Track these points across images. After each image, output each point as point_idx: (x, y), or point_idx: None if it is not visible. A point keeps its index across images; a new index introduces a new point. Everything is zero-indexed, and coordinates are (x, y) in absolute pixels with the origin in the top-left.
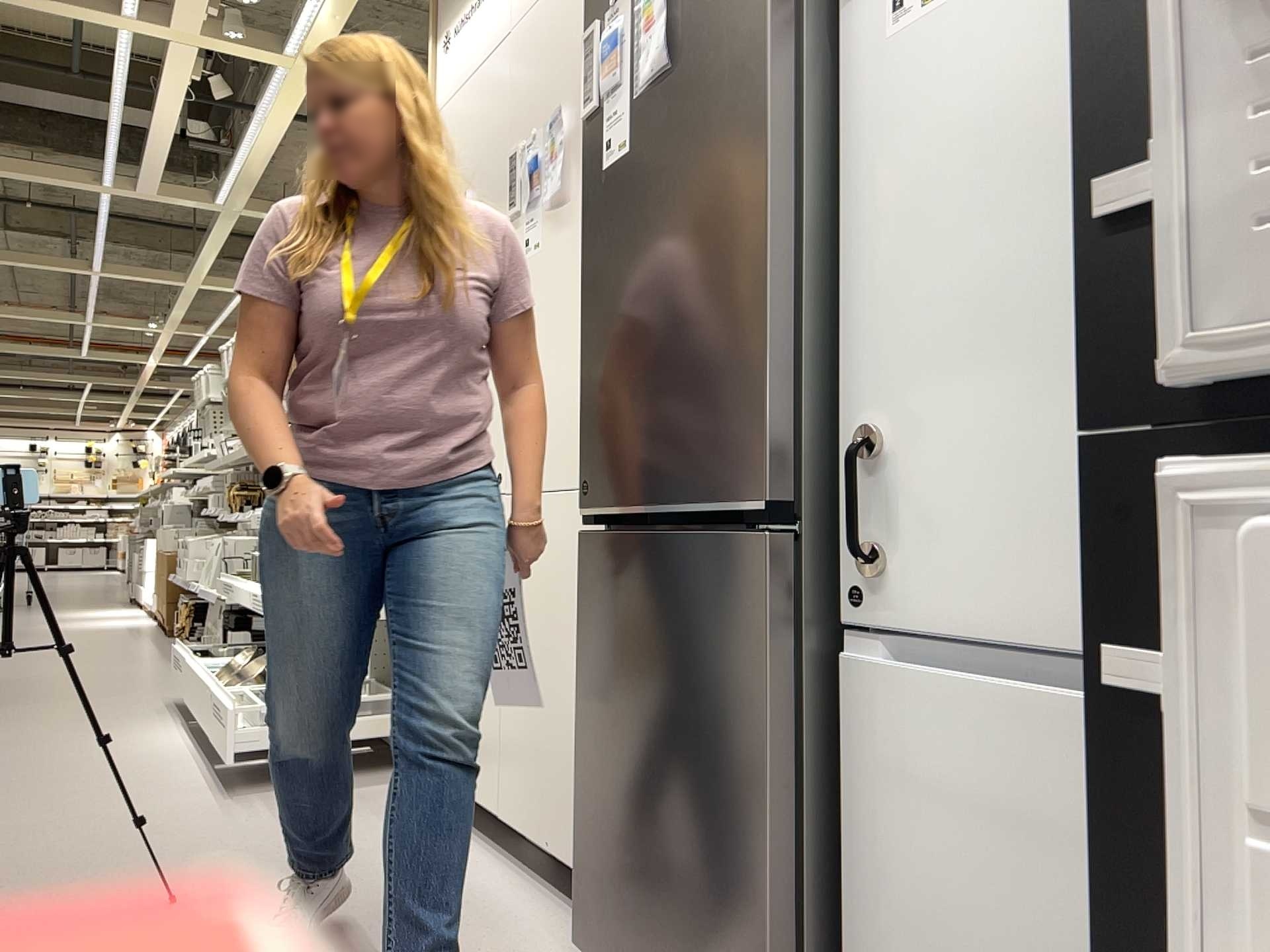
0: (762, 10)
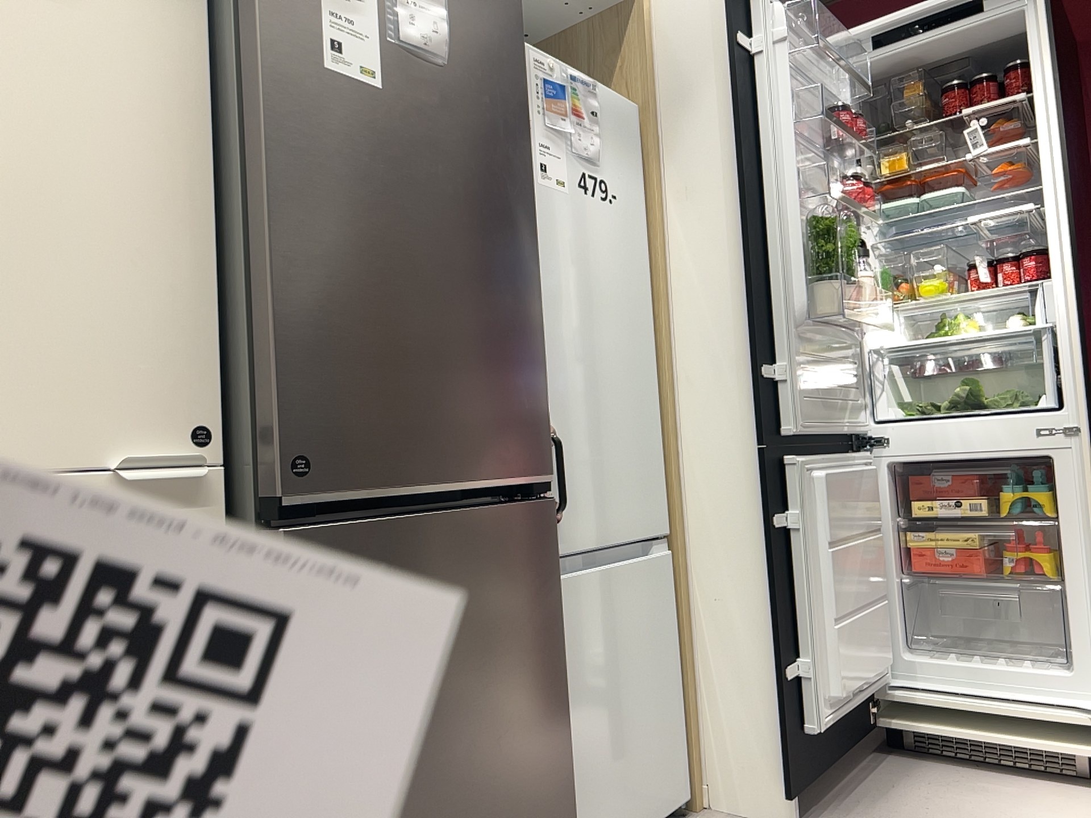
0: (523, 109)
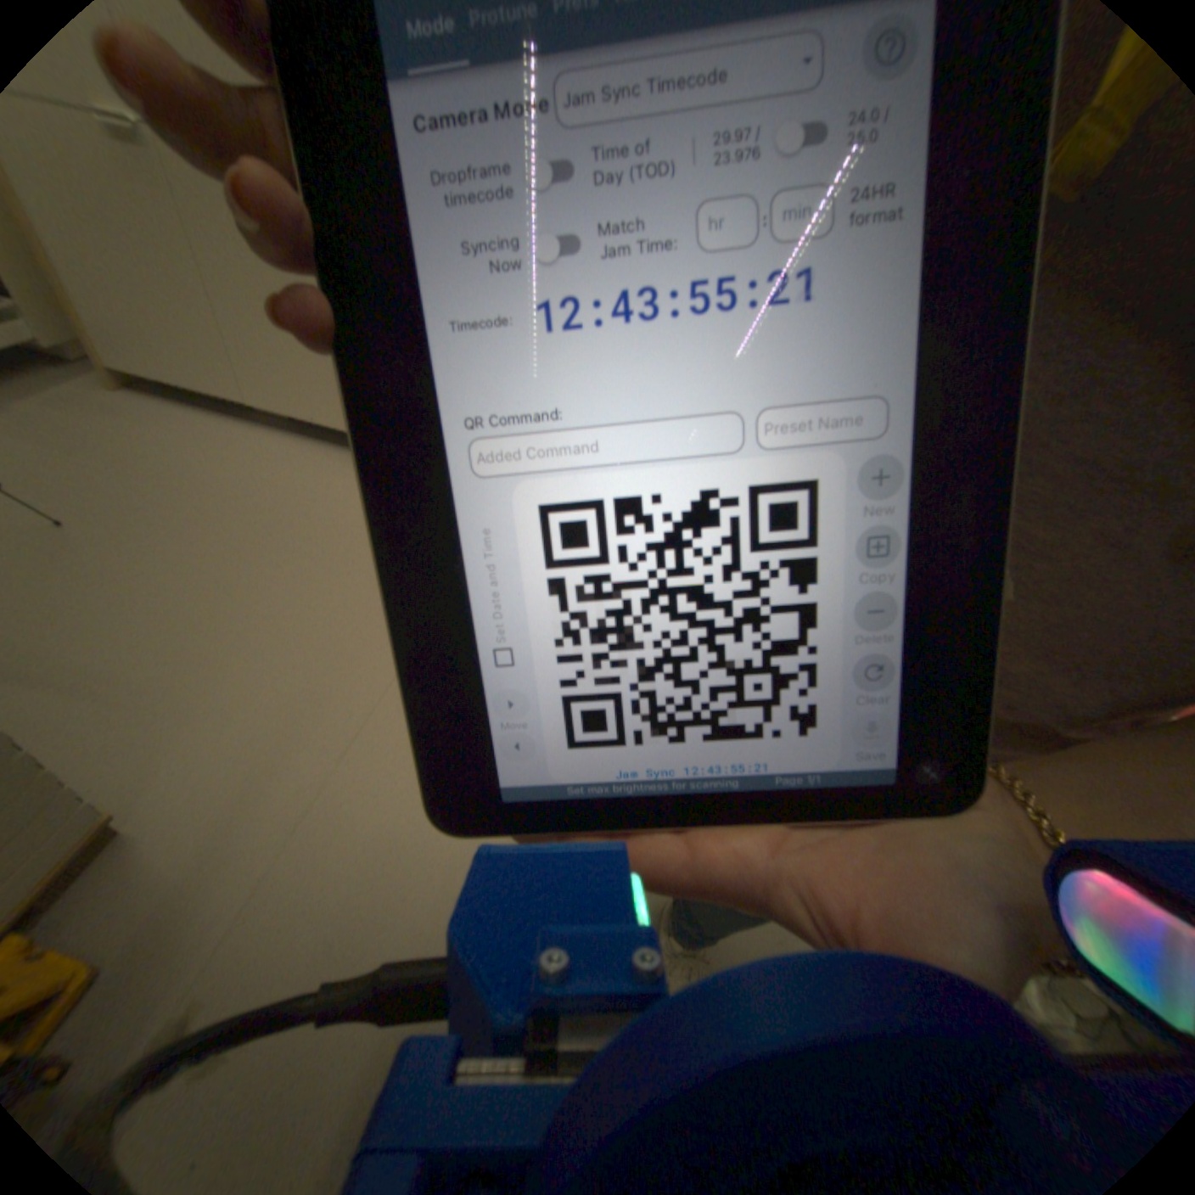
0: None
